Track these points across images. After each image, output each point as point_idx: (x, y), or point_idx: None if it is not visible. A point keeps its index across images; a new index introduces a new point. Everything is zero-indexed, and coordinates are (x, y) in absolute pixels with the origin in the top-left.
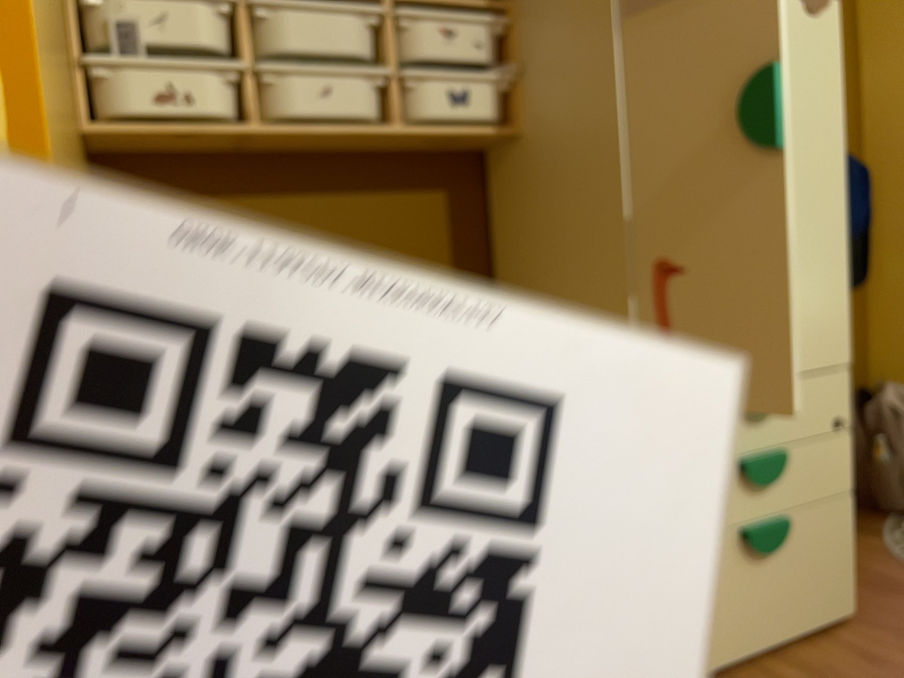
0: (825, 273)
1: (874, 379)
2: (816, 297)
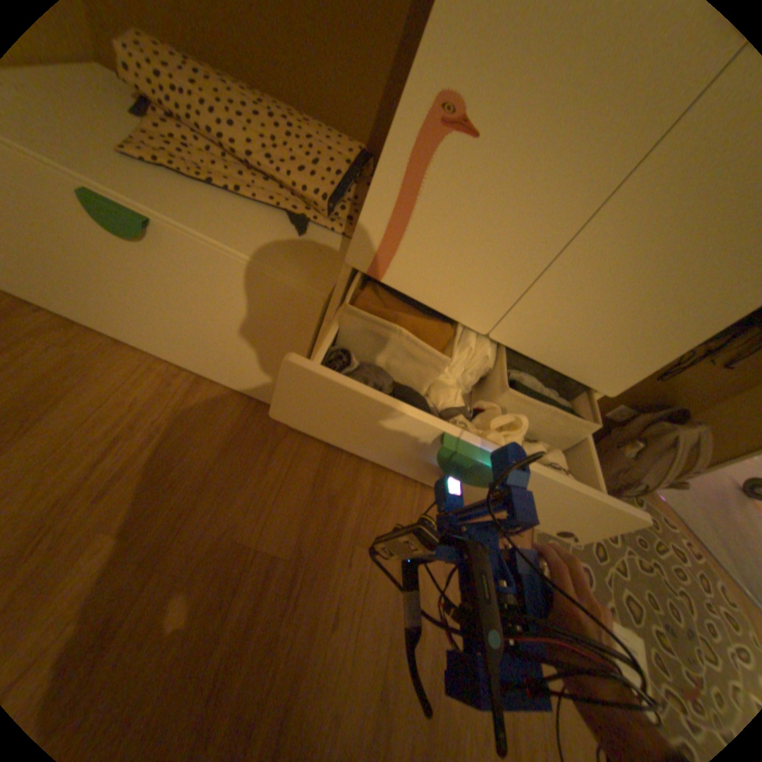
0: (689, 295)
1: (703, 413)
2: (641, 310)
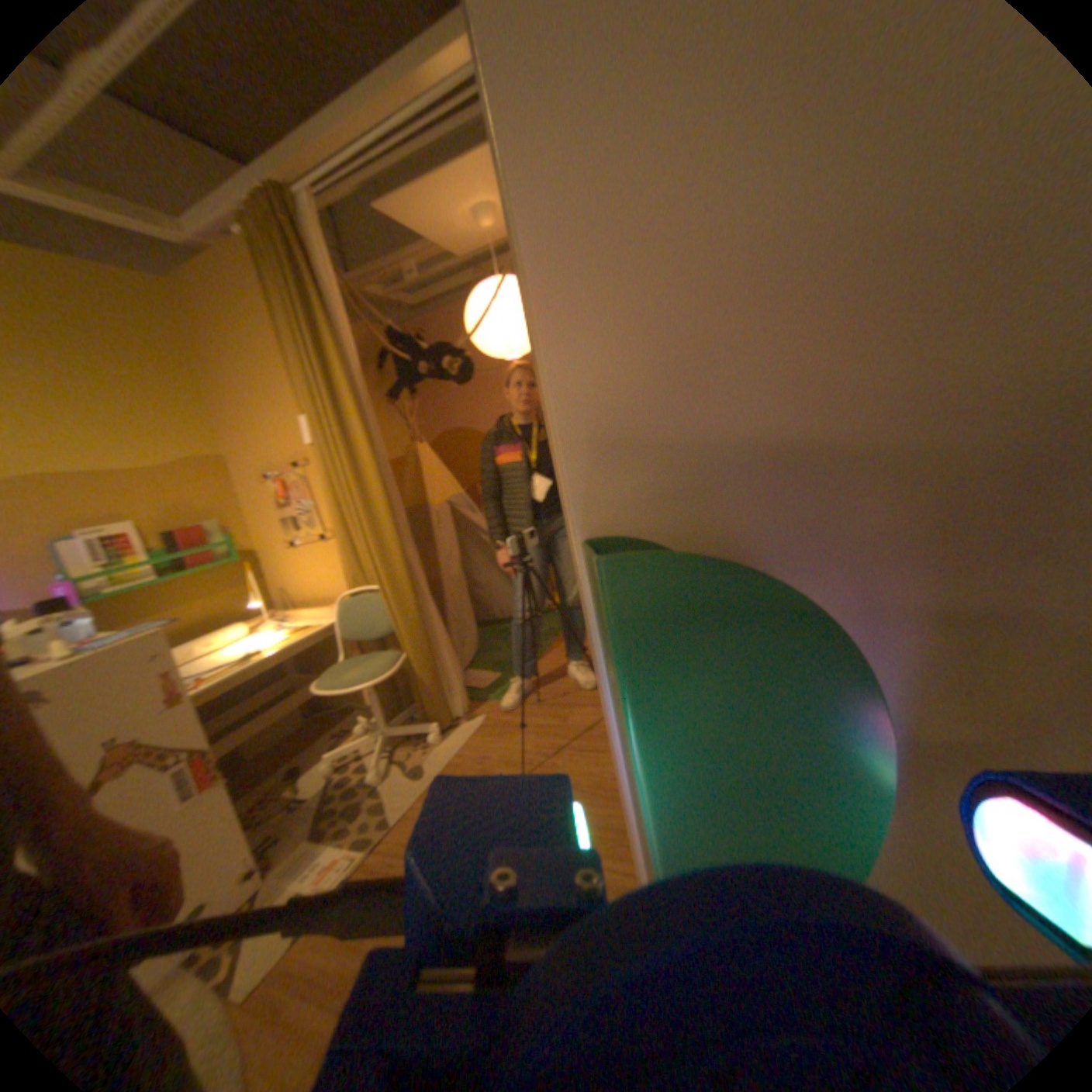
0: None
1: None
2: None
